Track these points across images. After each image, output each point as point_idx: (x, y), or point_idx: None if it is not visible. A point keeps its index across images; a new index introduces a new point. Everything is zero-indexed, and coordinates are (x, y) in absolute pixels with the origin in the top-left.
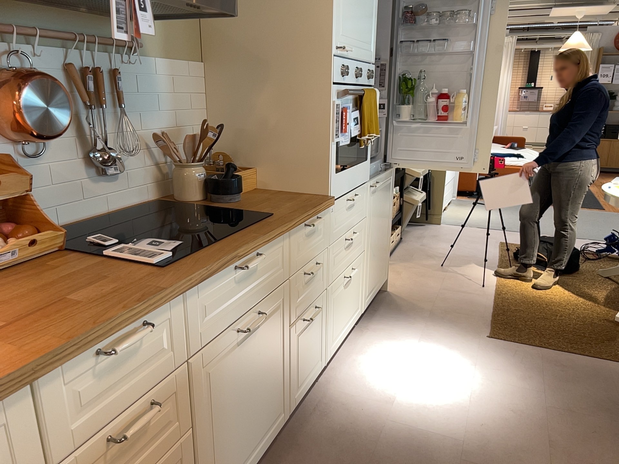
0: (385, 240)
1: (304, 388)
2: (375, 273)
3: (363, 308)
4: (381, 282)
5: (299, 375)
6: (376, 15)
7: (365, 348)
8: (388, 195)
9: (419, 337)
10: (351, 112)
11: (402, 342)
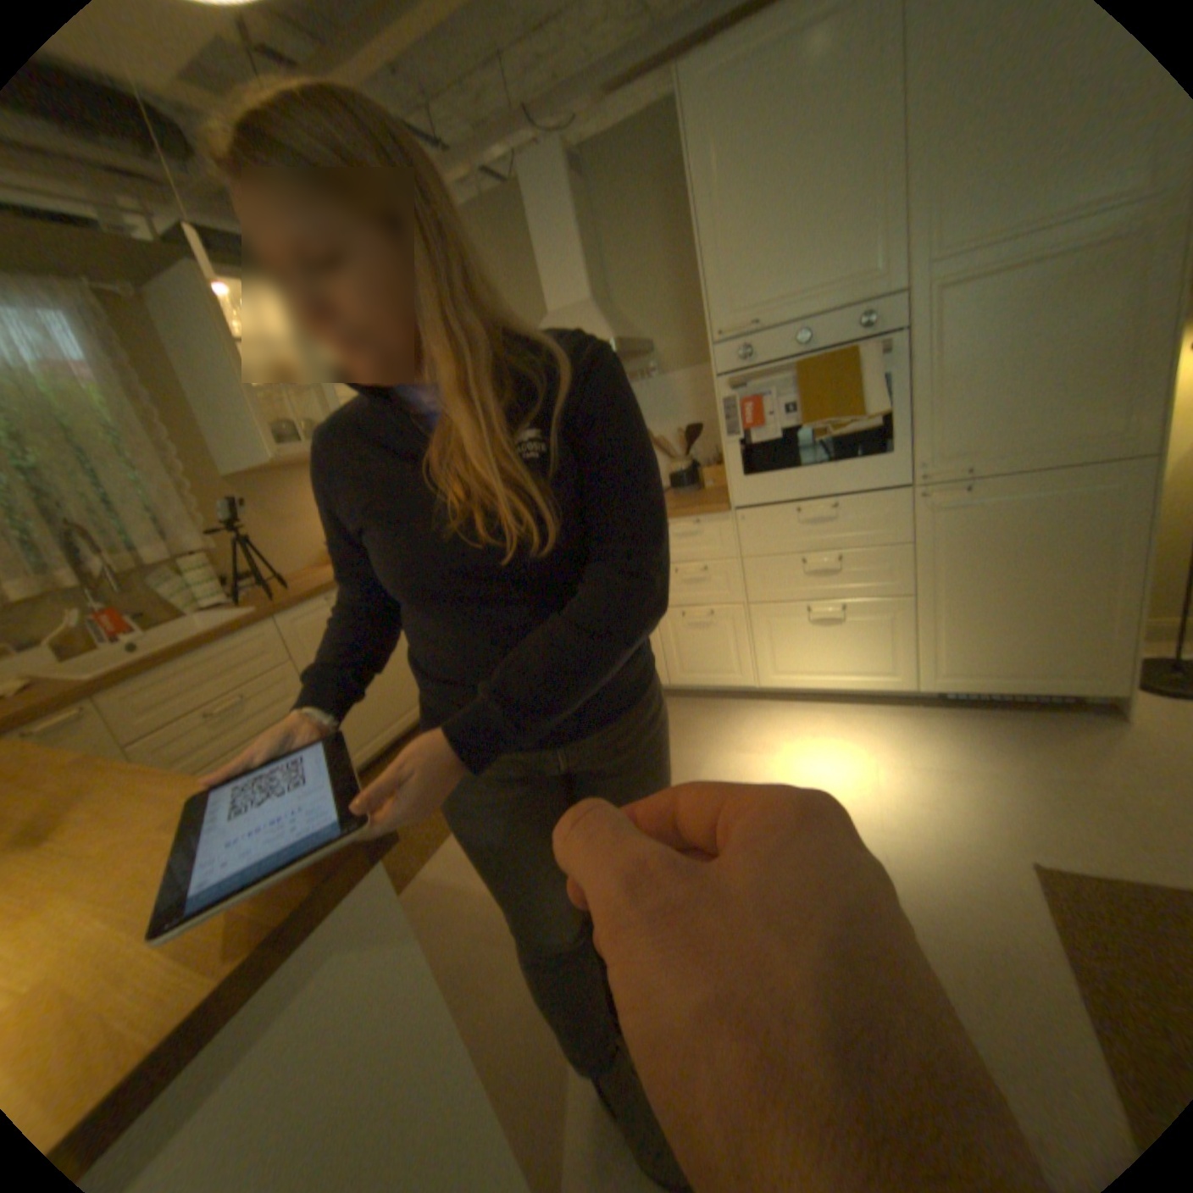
0: (1083, 606)
1: (700, 679)
2: (991, 649)
3: (922, 684)
4: (1066, 687)
5: (686, 660)
6: (893, 201)
7: (858, 722)
8: (1089, 517)
9: (945, 770)
10: (780, 393)
11: (904, 752)
